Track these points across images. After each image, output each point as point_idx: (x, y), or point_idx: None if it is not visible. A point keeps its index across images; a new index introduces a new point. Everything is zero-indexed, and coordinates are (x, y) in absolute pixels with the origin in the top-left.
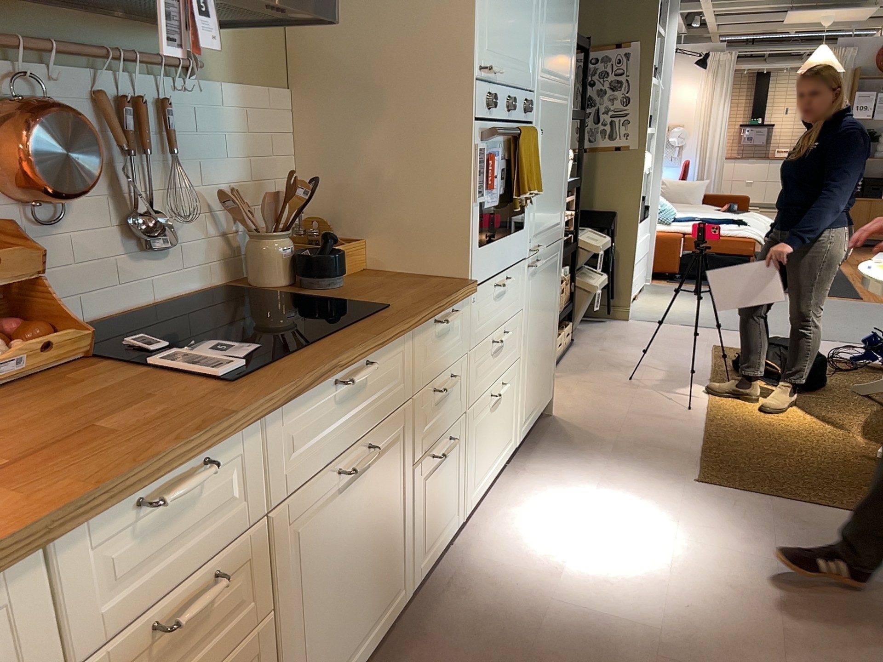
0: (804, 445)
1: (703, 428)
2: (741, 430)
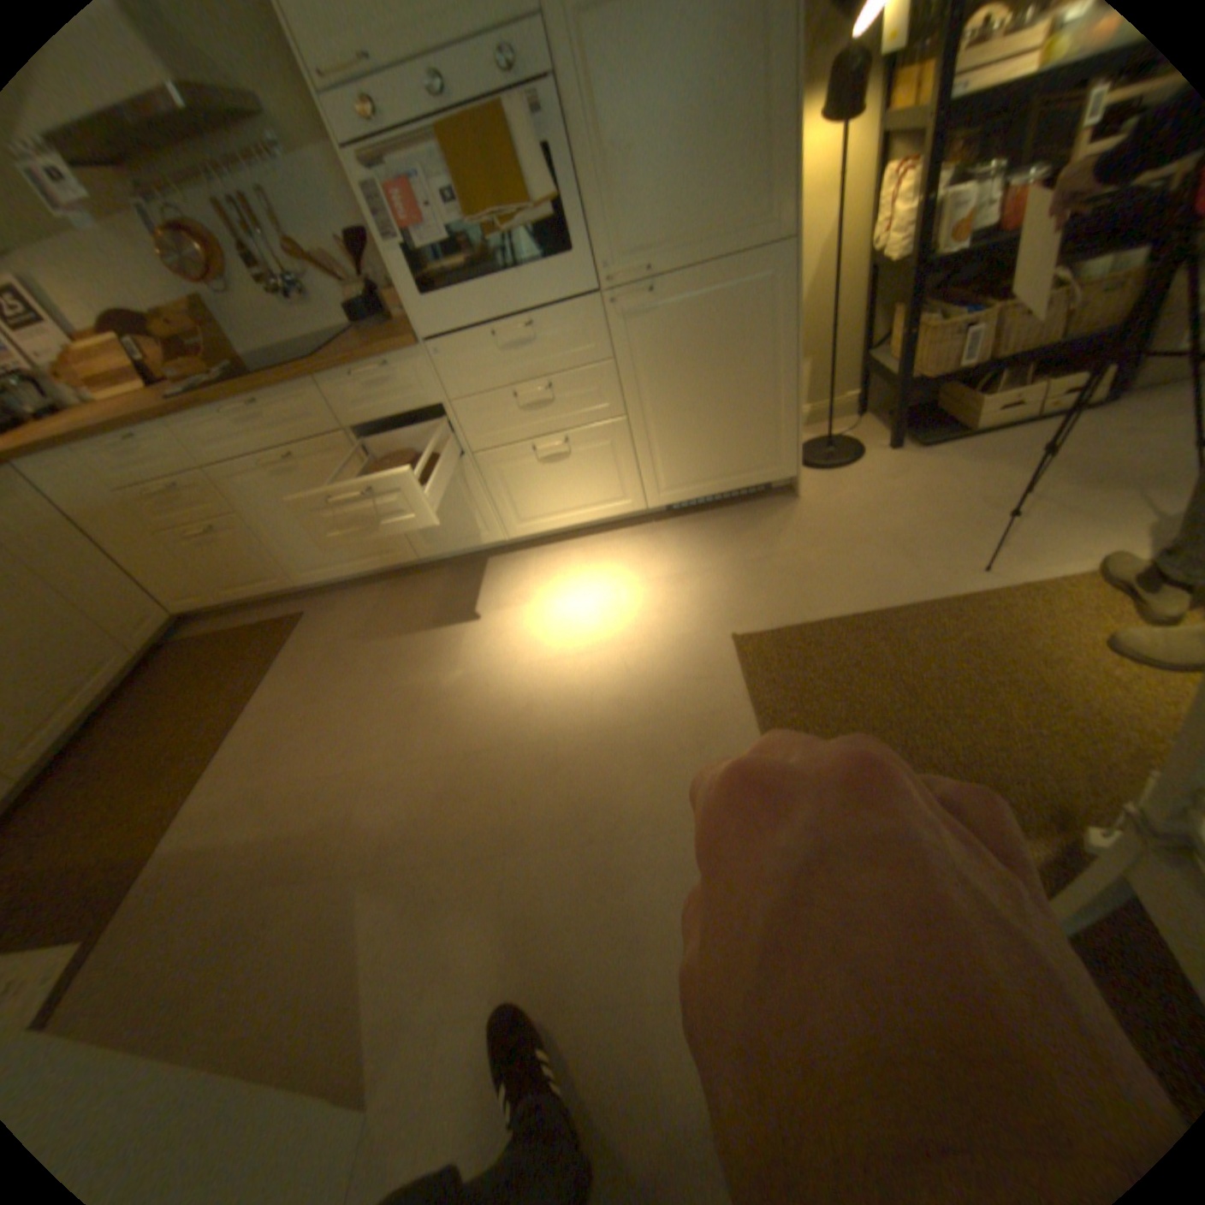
0: (1017, 722)
1: (929, 601)
2: (971, 638)
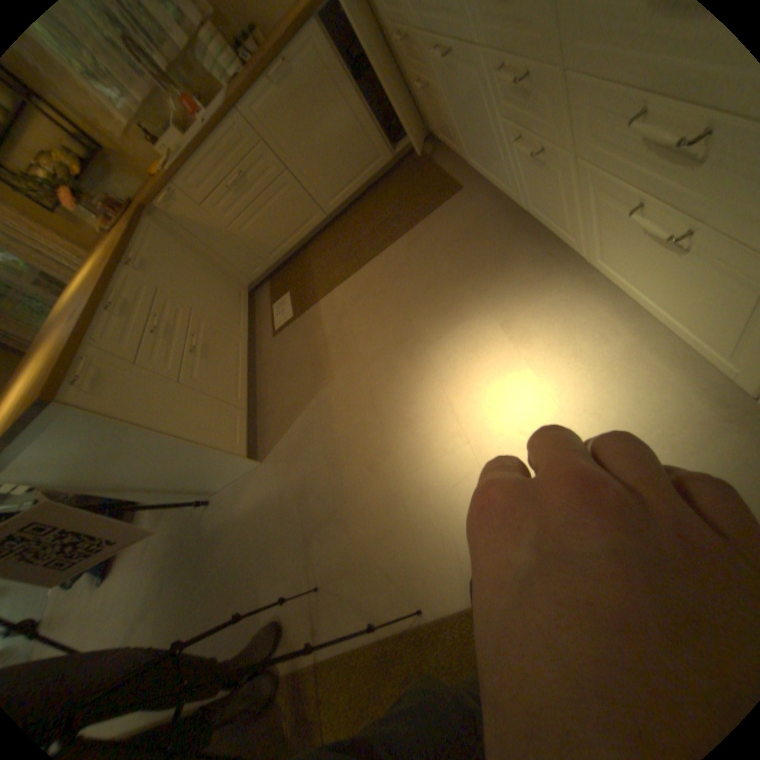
0: None
1: None
2: None
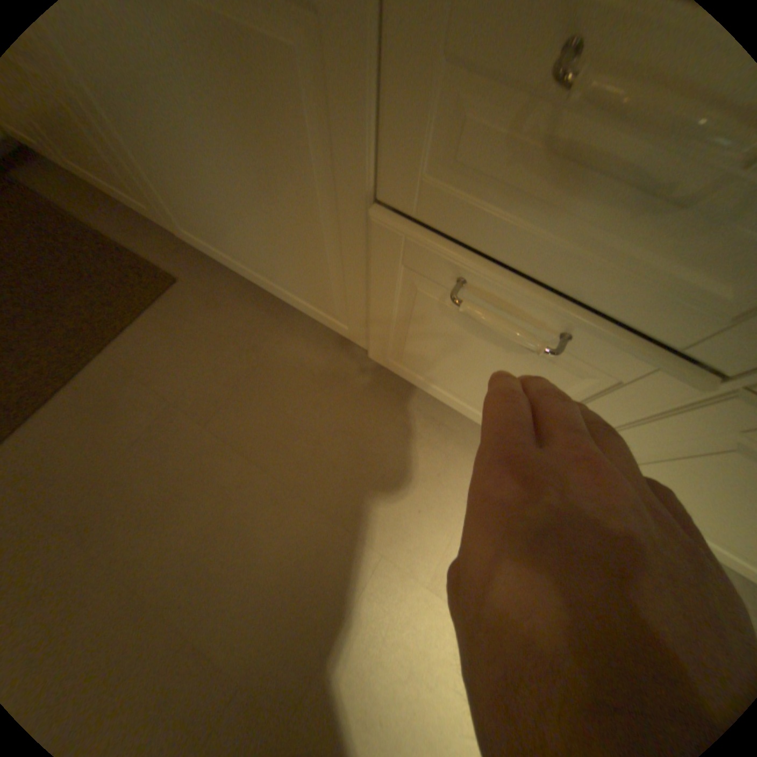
0: None
1: None
2: None
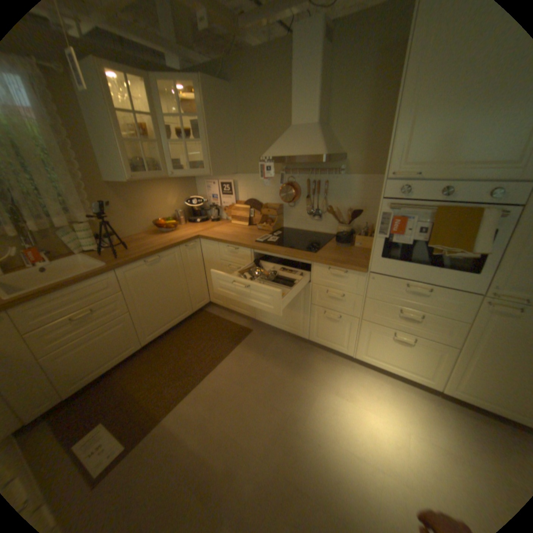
0: None
1: None
2: None
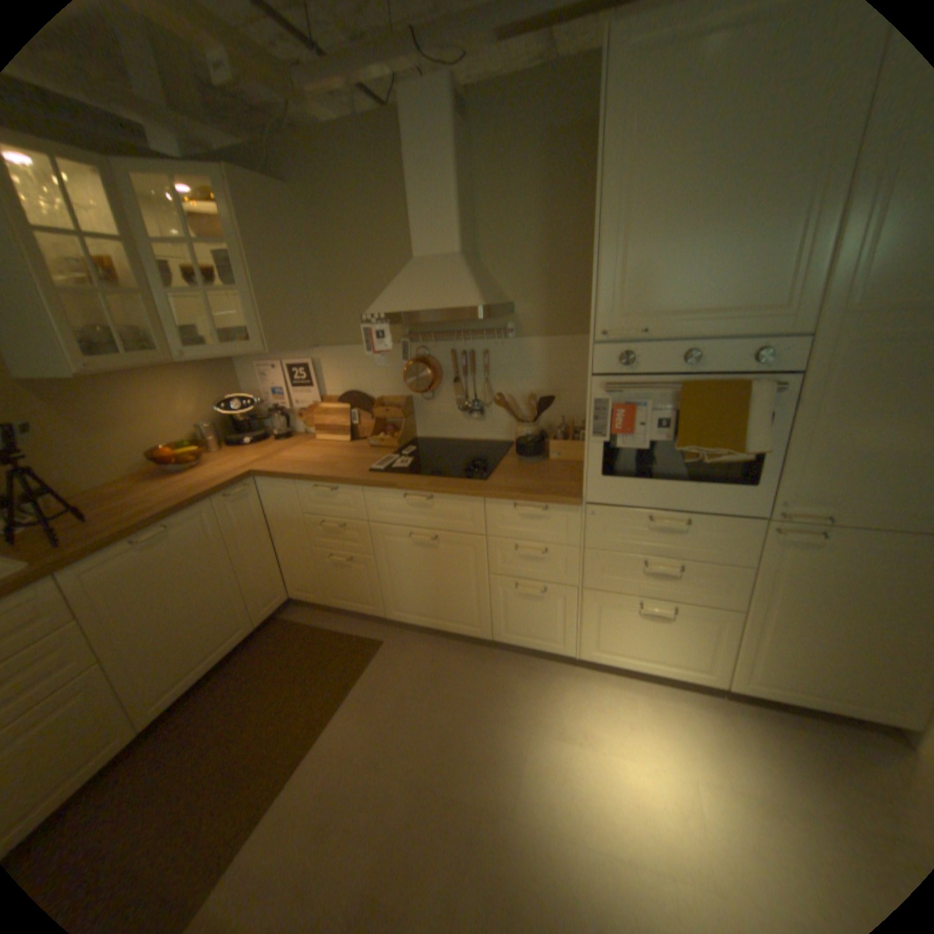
0: None
1: None
2: None
